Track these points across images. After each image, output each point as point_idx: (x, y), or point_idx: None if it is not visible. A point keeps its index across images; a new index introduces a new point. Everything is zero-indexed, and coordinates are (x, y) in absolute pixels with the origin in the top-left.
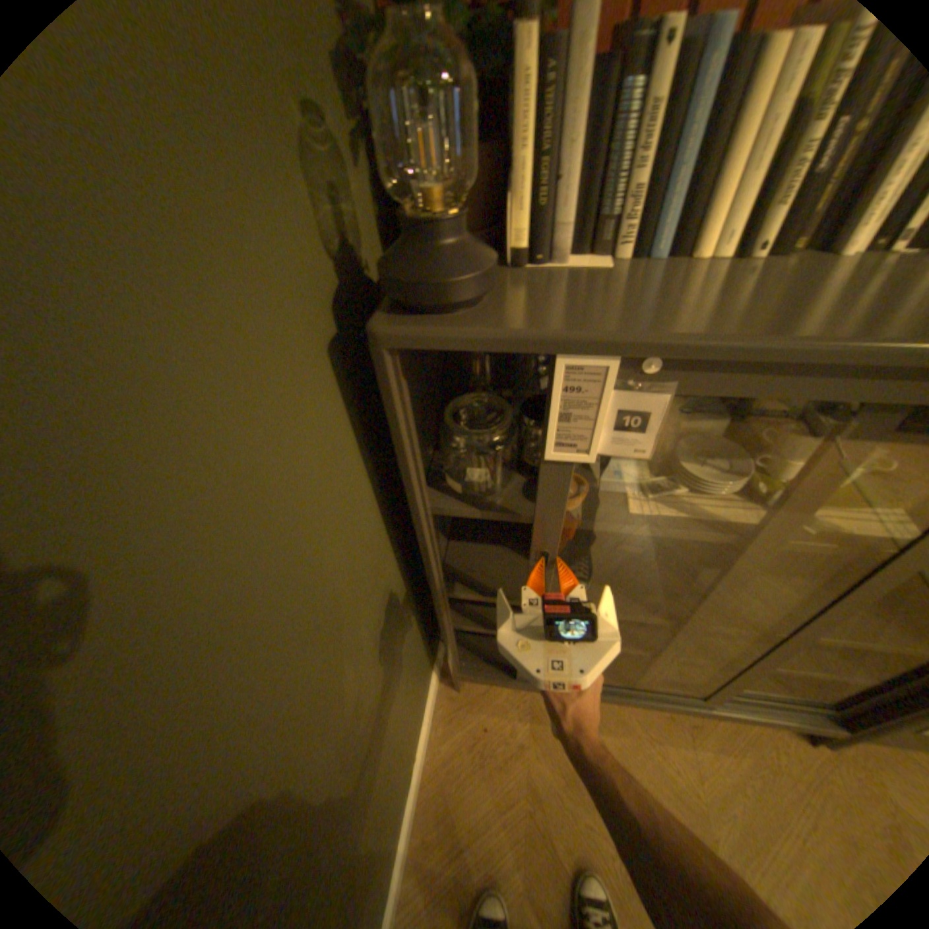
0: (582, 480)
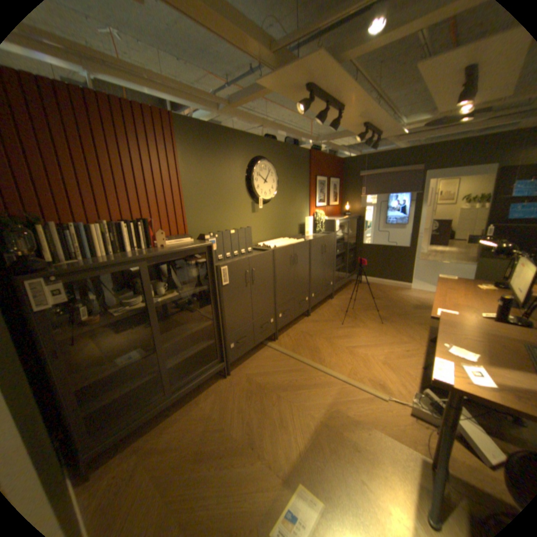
0: (97, 315)
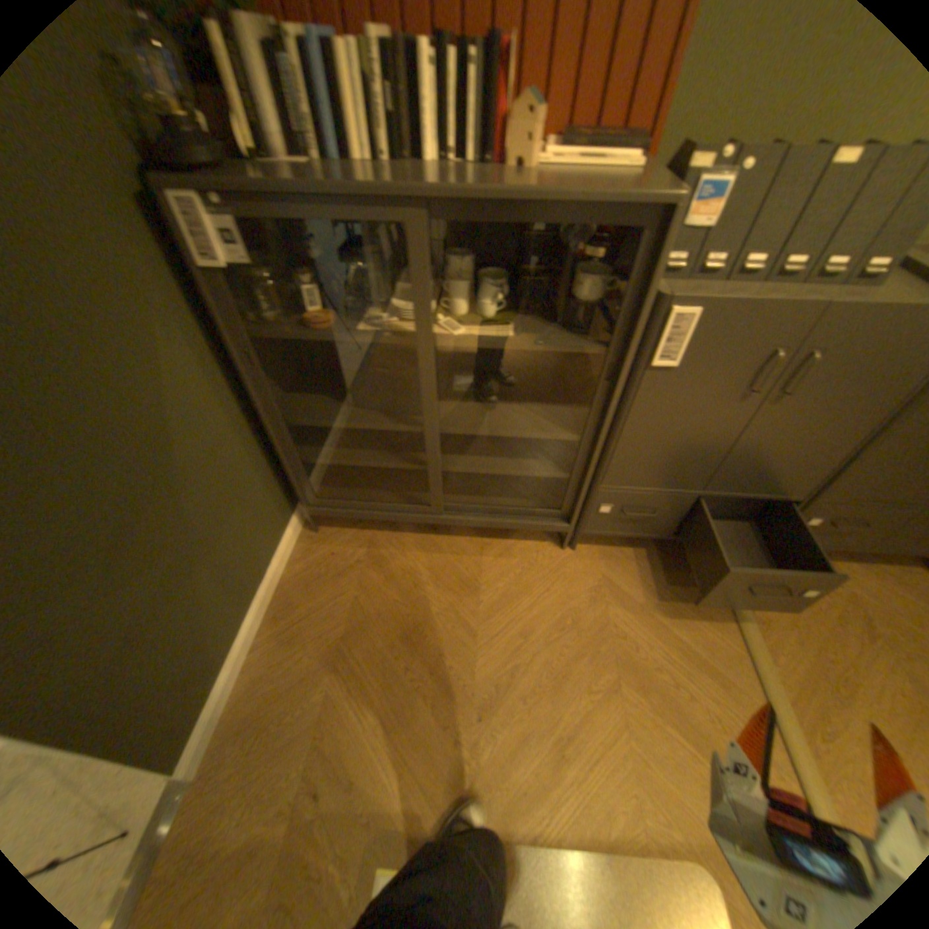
0: (331, 312)
